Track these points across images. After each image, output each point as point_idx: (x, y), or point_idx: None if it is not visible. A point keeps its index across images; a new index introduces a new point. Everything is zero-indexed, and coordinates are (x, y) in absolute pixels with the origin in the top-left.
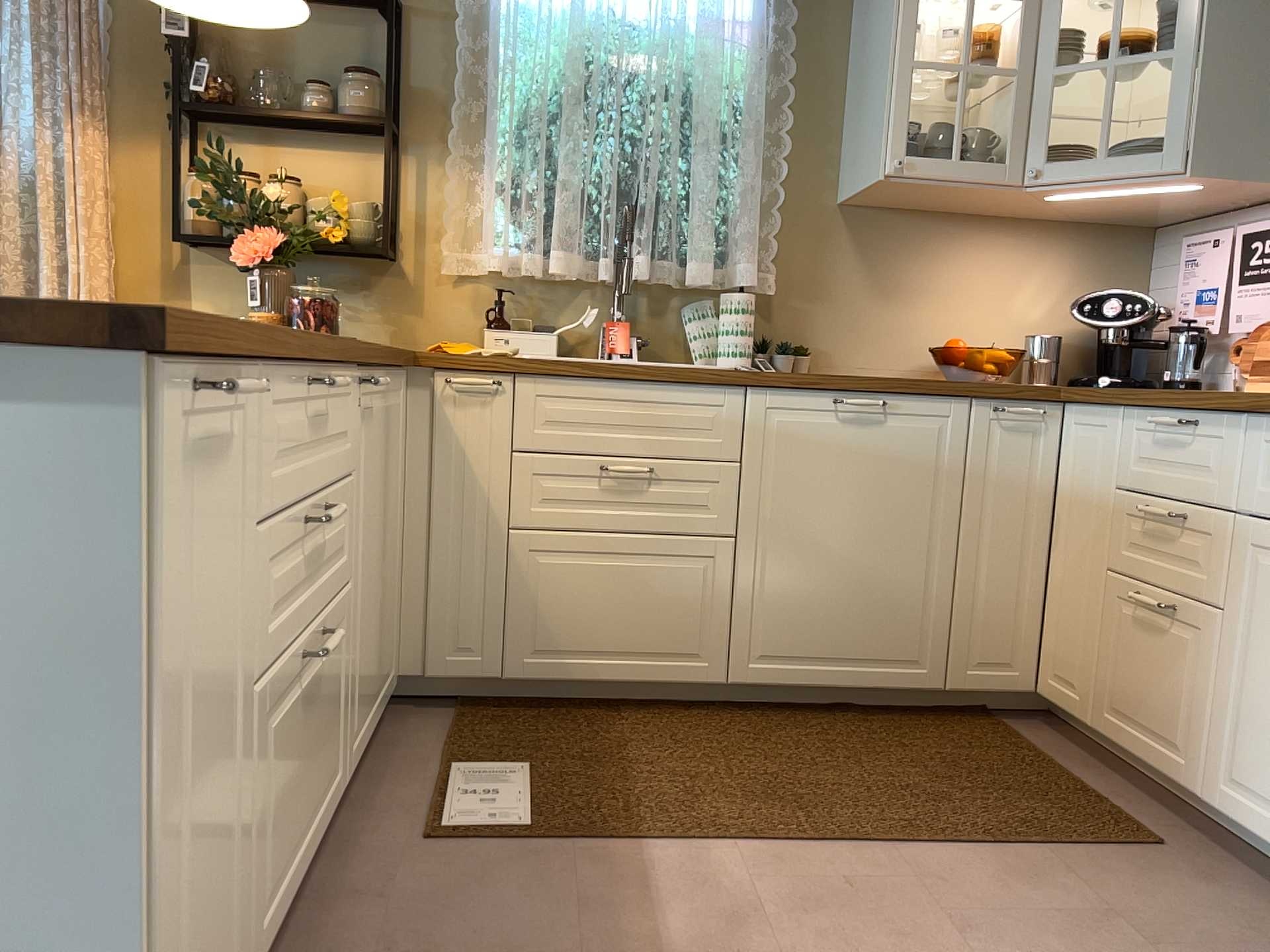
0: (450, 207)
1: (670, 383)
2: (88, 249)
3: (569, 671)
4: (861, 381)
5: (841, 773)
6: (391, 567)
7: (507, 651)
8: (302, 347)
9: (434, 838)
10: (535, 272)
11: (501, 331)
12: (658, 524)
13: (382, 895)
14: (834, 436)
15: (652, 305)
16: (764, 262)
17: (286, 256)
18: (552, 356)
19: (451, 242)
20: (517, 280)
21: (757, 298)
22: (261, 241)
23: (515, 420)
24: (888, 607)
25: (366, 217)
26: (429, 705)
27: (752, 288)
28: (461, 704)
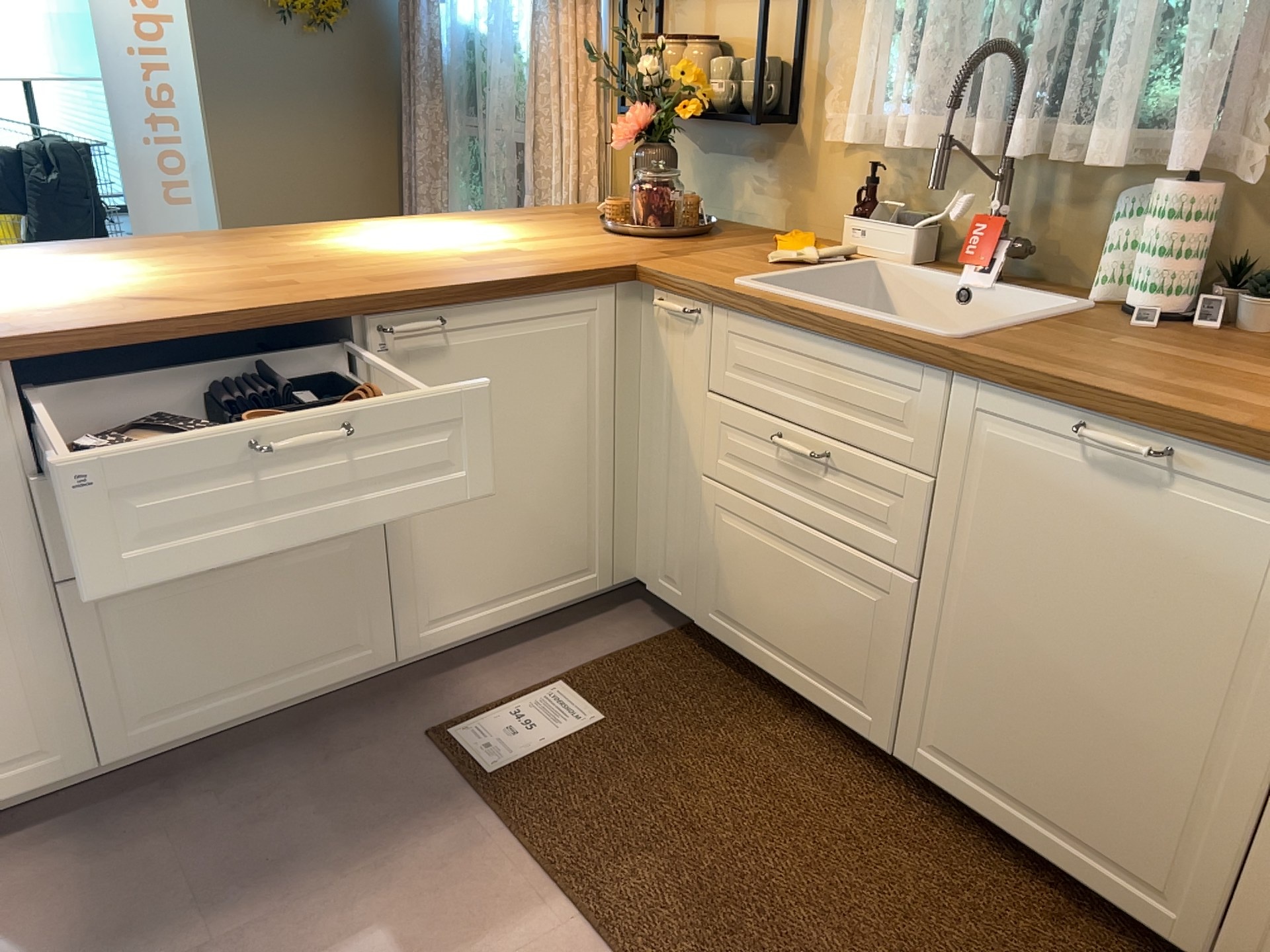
0: (833, 58)
1: (858, 345)
2: (570, 123)
3: (743, 646)
4: (1122, 404)
5: (856, 946)
6: (573, 482)
7: (698, 597)
8: (142, 330)
9: (435, 735)
10: (899, 146)
11: (856, 223)
12: (831, 523)
13: (340, 755)
14: (1071, 483)
15: (1068, 194)
16: (1260, 125)
17: (656, 134)
18: (905, 261)
19: (834, 103)
20: (901, 151)
21: (1248, 189)
22: (627, 121)
23: (712, 356)
24: (1122, 784)
25: (750, 79)
26: (667, 614)
27: (1230, 174)
28: (684, 627)
